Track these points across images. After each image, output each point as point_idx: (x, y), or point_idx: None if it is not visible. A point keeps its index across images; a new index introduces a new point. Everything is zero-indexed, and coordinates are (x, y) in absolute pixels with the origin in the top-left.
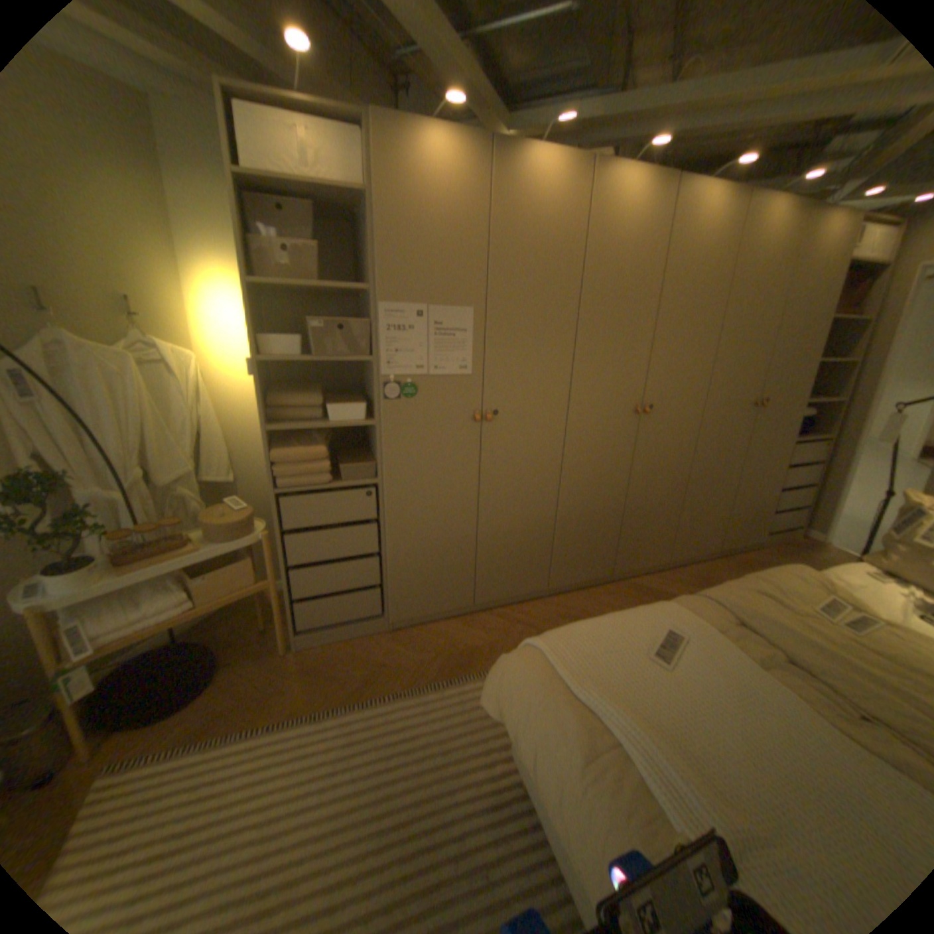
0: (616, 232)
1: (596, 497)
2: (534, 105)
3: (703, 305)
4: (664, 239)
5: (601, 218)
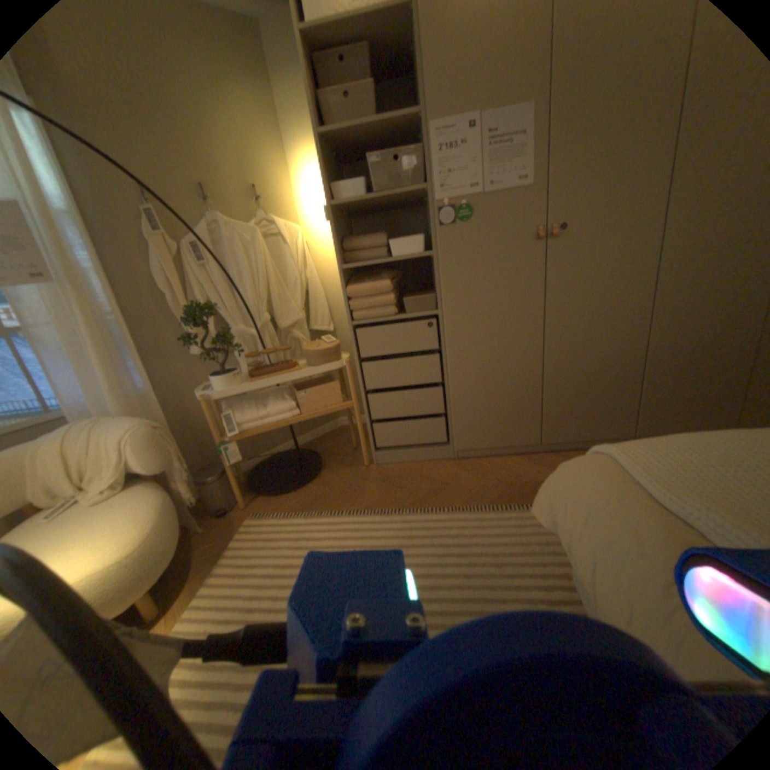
0: None
1: (709, 323)
2: None
3: None
4: None
5: None
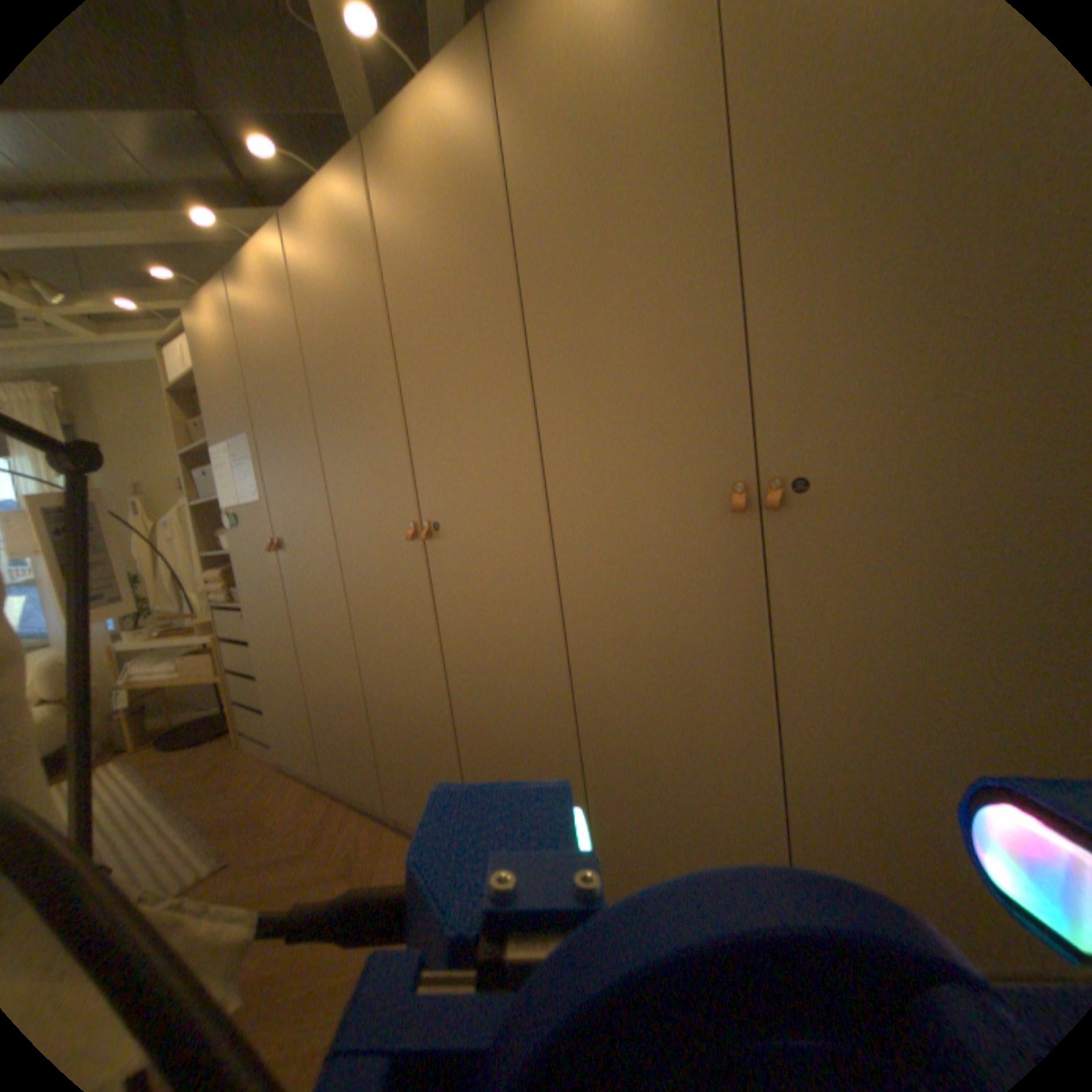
0: (315, 278)
1: (401, 678)
2: None
3: (464, 303)
4: (367, 240)
5: (298, 274)
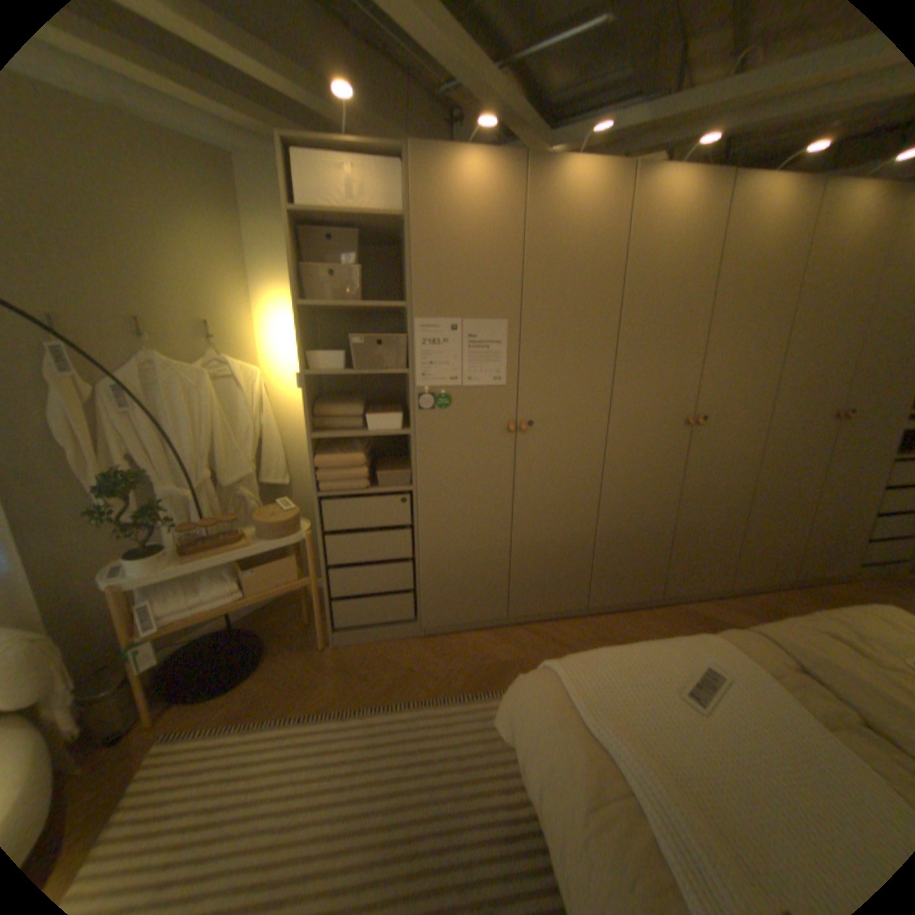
0: (662, 237)
1: (642, 513)
2: (577, 119)
3: (767, 308)
4: (718, 239)
5: (644, 223)
